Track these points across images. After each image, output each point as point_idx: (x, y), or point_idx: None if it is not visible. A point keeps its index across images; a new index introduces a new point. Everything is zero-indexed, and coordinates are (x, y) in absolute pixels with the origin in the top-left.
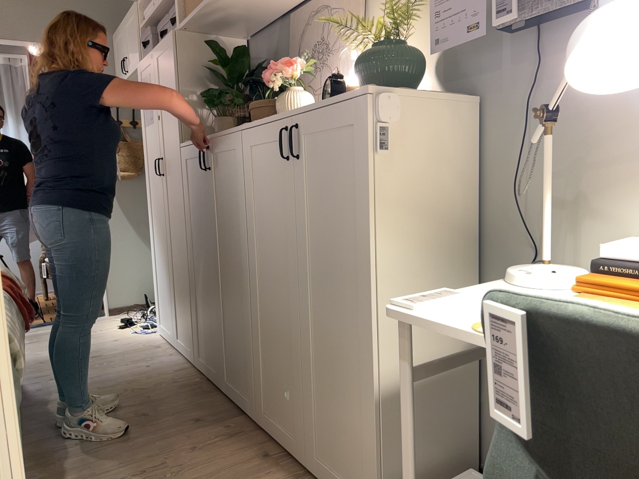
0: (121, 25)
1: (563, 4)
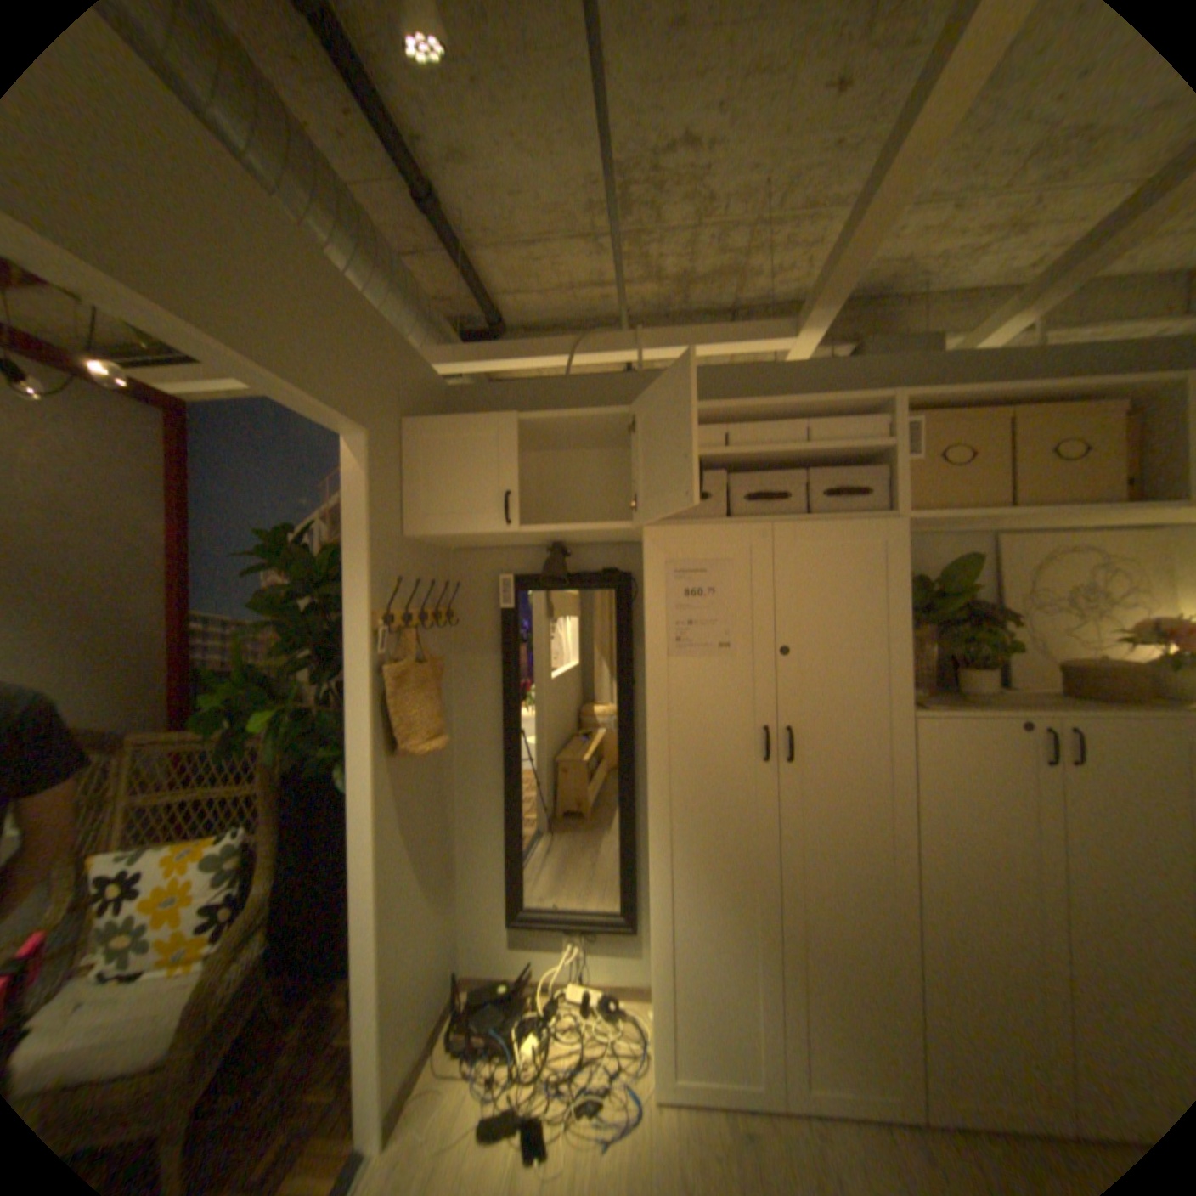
0: (502, 419)
1: None
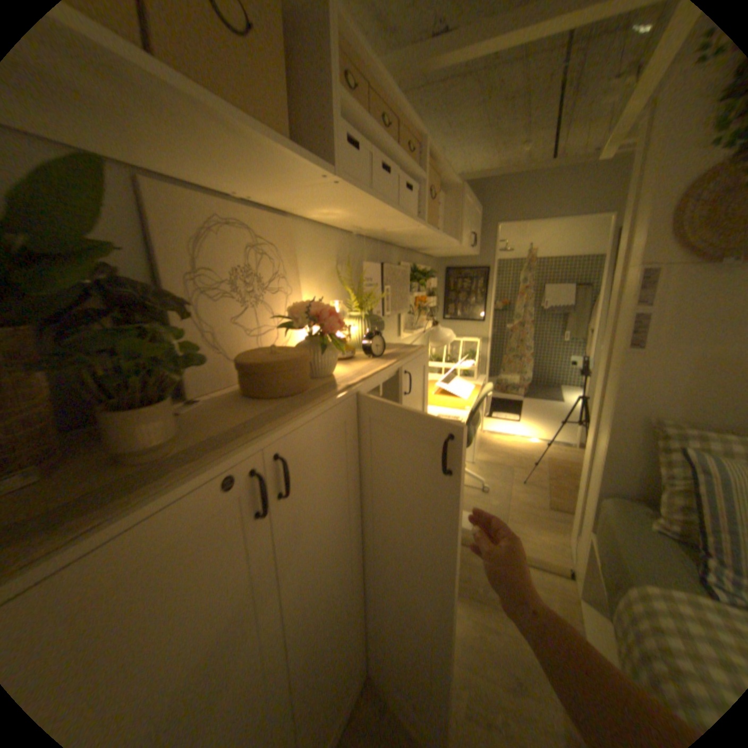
0: None
1: (395, 312)
